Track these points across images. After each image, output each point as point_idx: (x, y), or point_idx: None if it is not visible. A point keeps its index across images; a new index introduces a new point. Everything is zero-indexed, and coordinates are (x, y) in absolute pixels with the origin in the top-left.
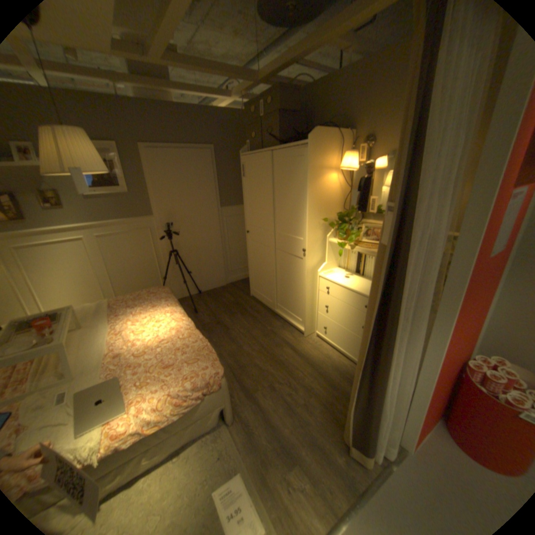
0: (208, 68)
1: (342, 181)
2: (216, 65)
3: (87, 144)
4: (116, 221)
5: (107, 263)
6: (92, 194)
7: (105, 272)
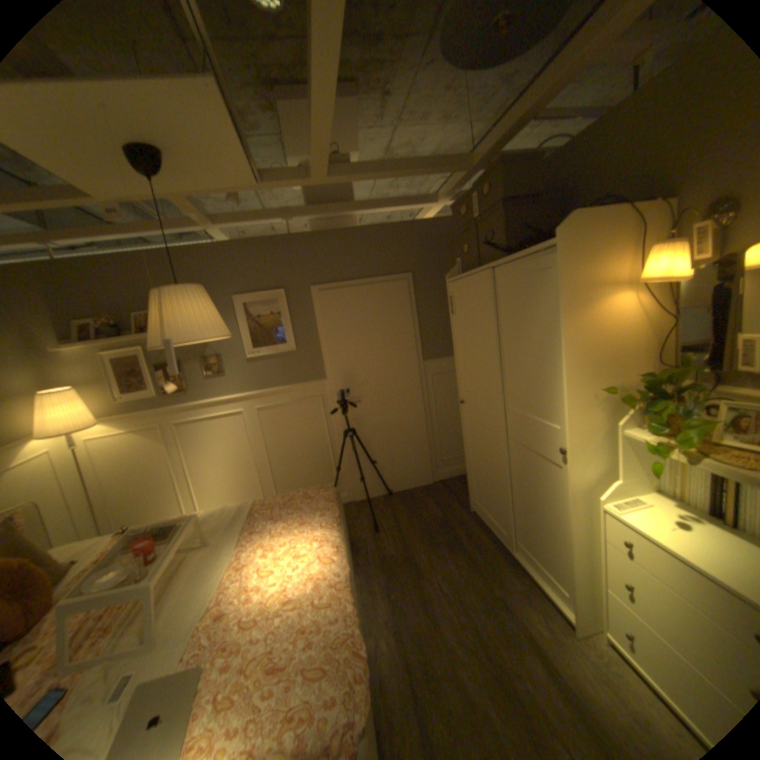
0: (392, 169)
1: (649, 306)
2: (404, 162)
3: (199, 303)
4: (281, 389)
5: (268, 445)
6: (255, 357)
7: (264, 456)
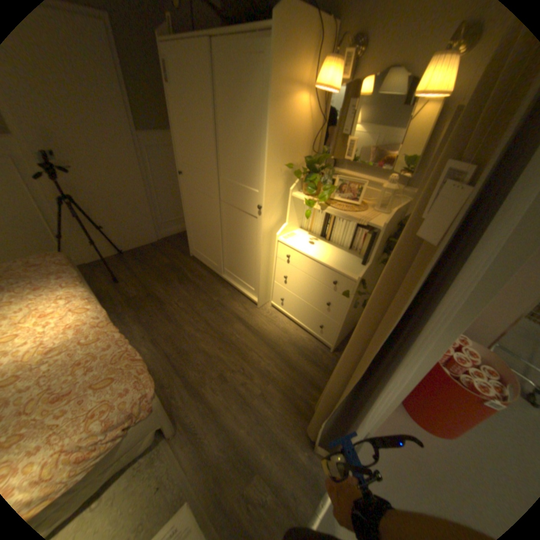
0: None
1: (314, 108)
2: None
3: None
4: None
5: None
6: None
7: None
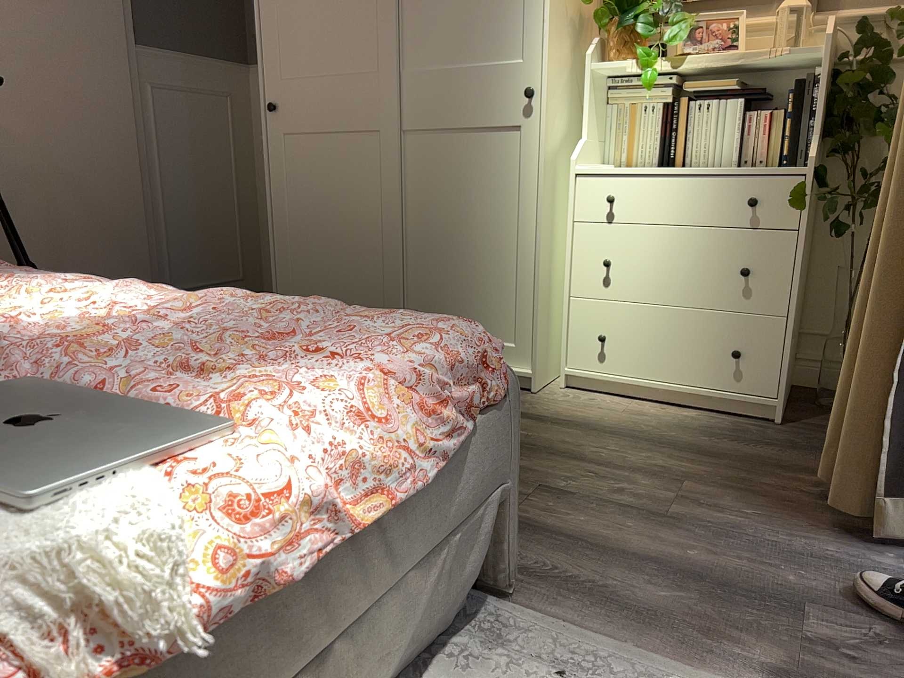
0: None
1: None
2: None
3: None
4: None
5: None
6: None
7: None
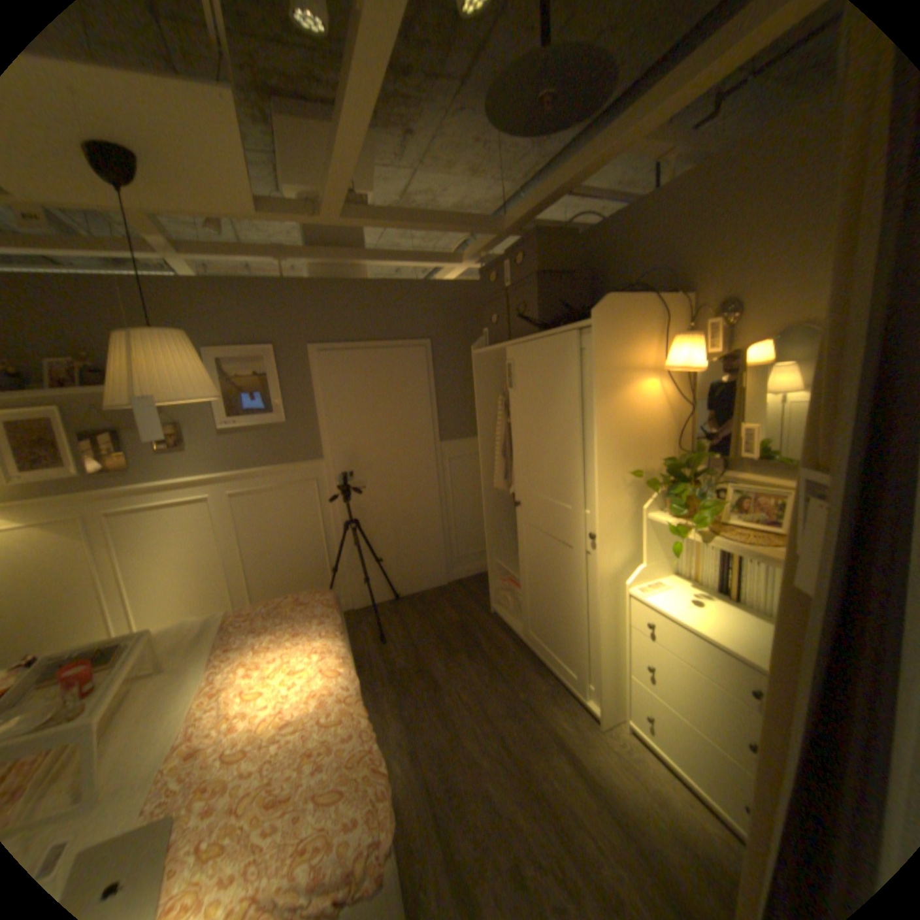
0: (418, 221)
1: (671, 394)
2: (430, 215)
3: (183, 354)
4: (263, 470)
5: (242, 541)
6: (229, 428)
7: (236, 556)
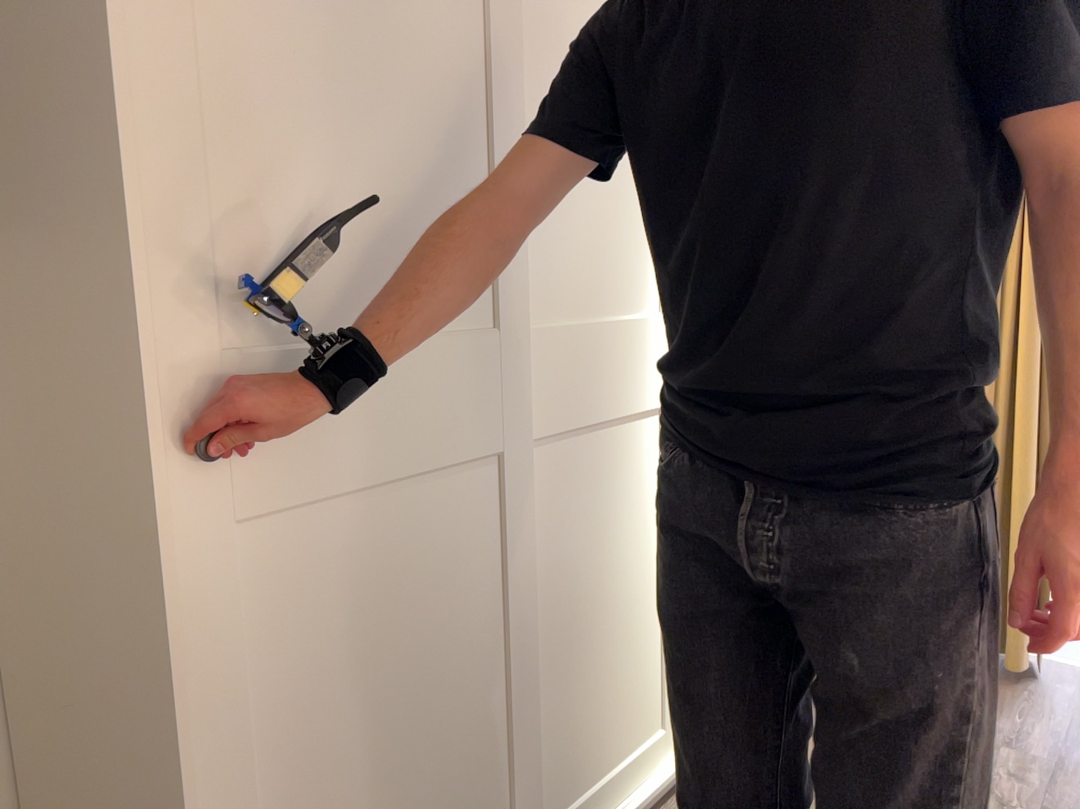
0: None
1: None
2: None
3: None
4: None
5: None
6: None
7: None
